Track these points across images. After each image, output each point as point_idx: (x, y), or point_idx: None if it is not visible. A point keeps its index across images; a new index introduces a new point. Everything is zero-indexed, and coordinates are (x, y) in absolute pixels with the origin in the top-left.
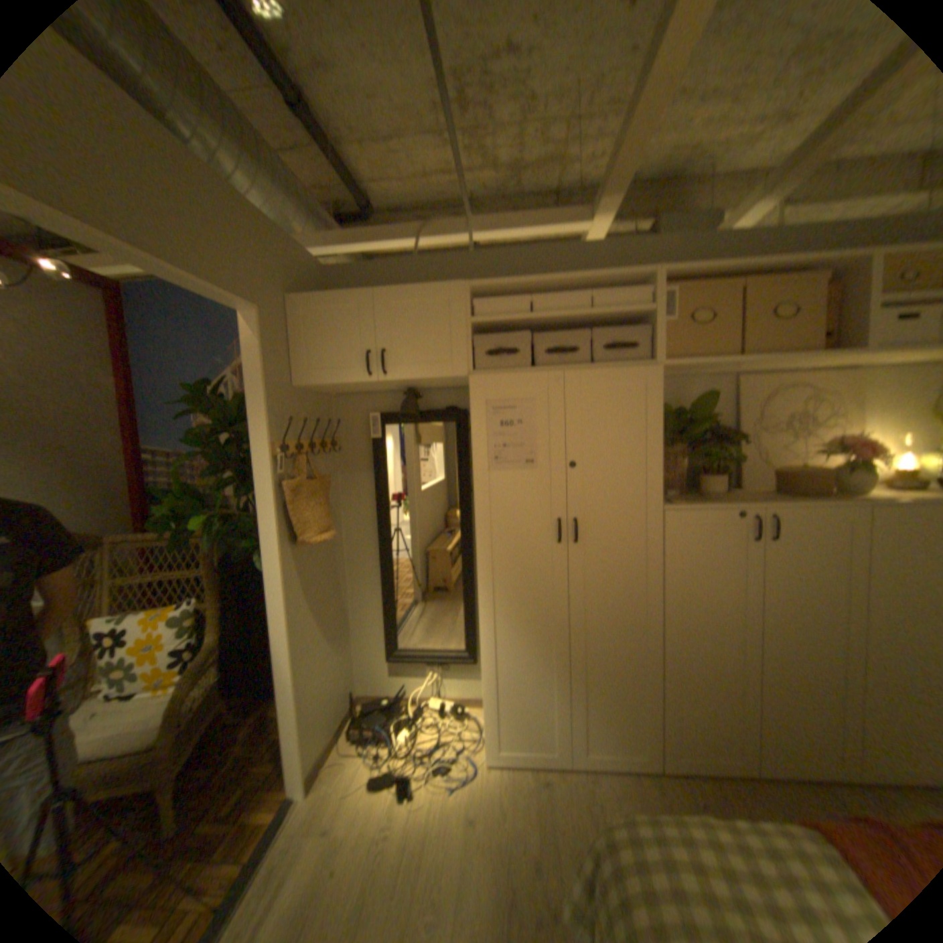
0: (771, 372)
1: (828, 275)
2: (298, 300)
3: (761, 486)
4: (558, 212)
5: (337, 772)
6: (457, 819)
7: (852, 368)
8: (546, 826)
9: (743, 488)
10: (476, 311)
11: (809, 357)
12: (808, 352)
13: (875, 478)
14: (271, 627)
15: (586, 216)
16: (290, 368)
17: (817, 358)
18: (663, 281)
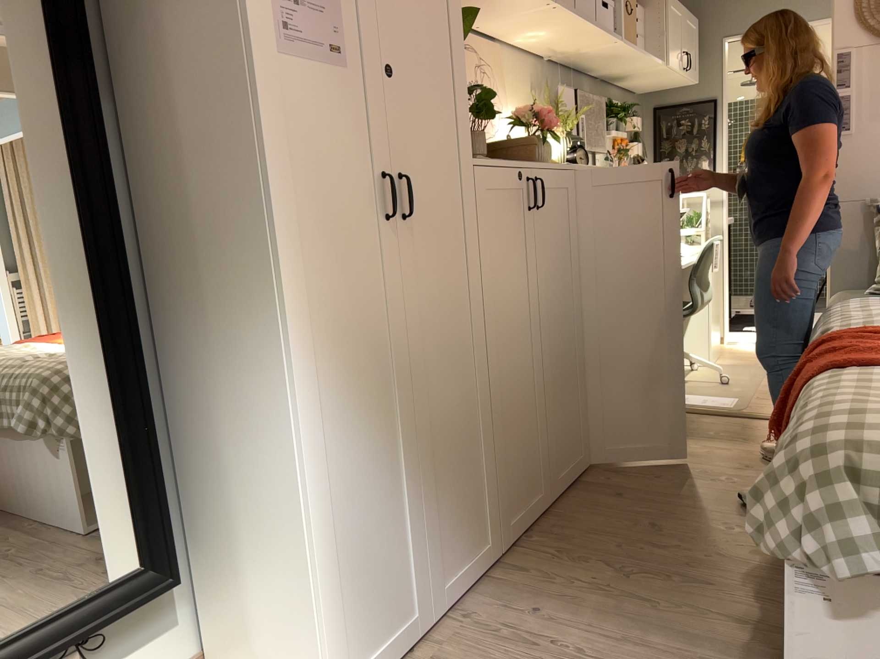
0: None
1: None
2: None
3: None
4: None
5: None
6: None
7: (492, 40)
8: None
9: None
10: None
11: None
12: None
13: (552, 150)
14: None
15: None
16: None
17: None
18: None
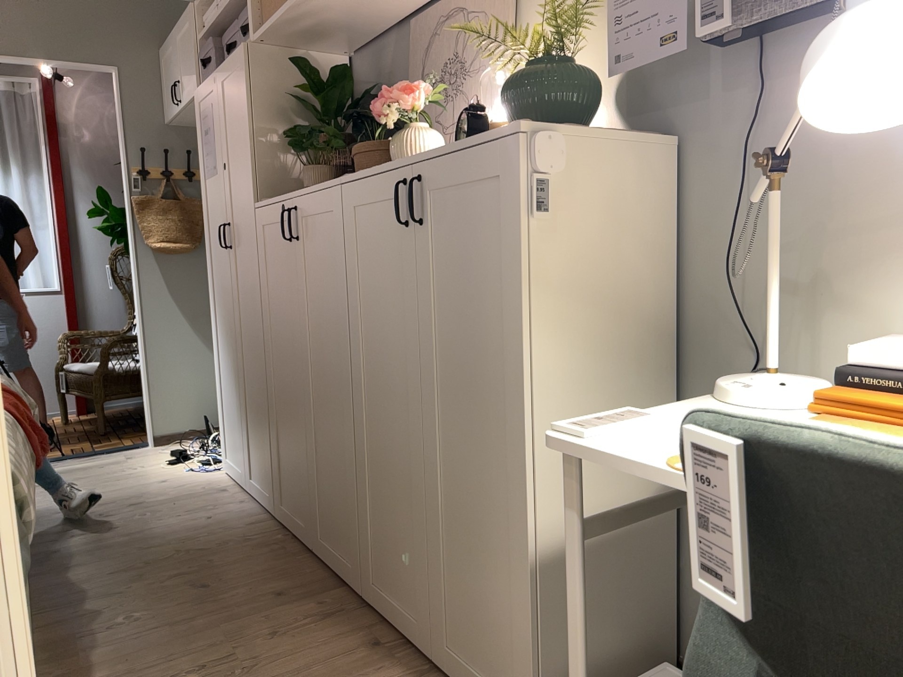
0: (439, 0)
1: None
2: (160, 51)
3: None
4: None
5: (184, 444)
6: (166, 477)
7: None
8: (179, 498)
9: None
10: (204, 25)
11: None
12: None
13: (403, 145)
14: (134, 306)
15: None
16: (161, 108)
17: None
18: None
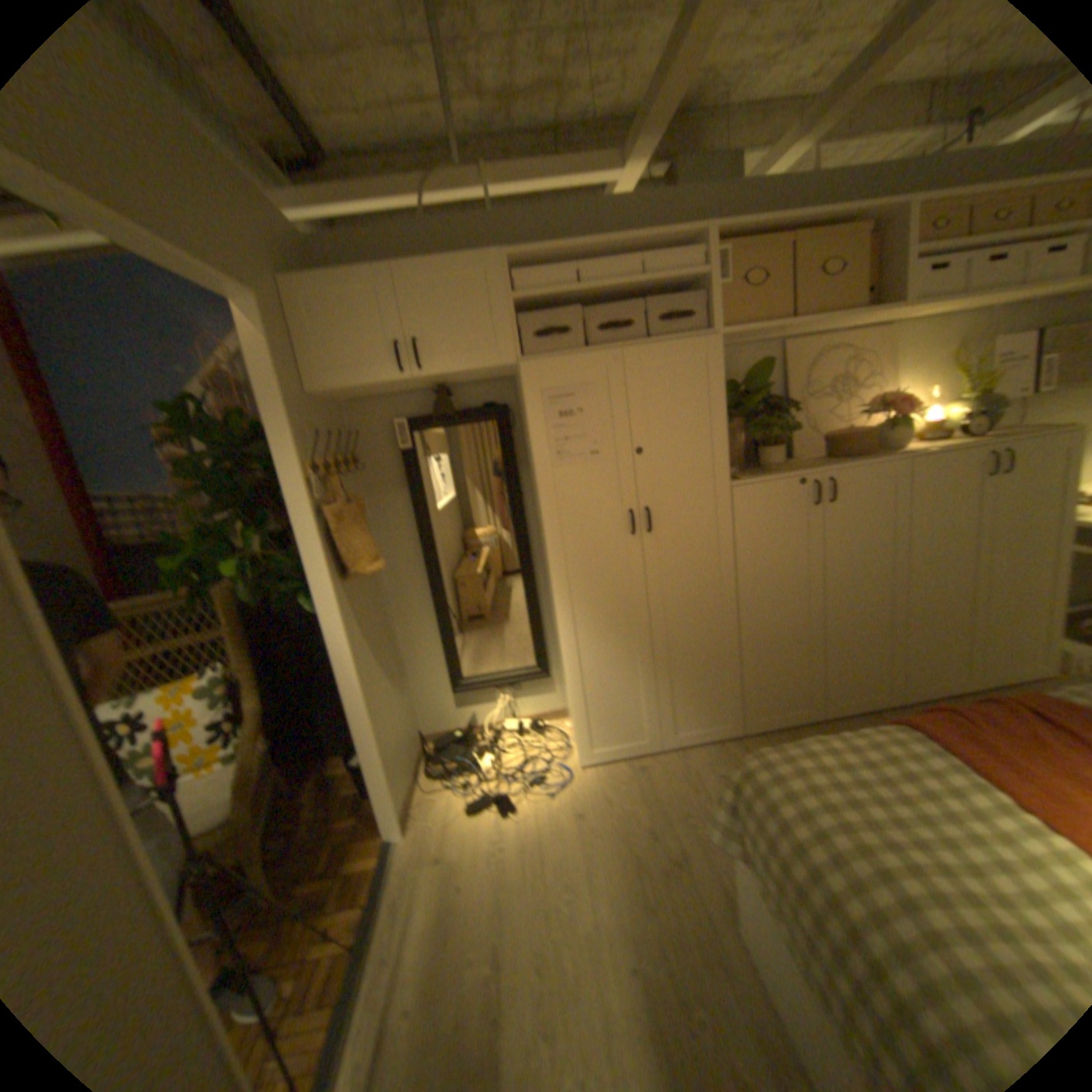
0: (815, 334)
1: (871, 225)
2: (295, 283)
3: (811, 453)
4: (585, 157)
5: (430, 807)
6: (567, 816)
7: (886, 324)
8: (652, 801)
9: (795, 457)
10: (516, 285)
11: (857, 314)
12: (855, 309)
13: (912, 432)
14: (340, 673)
15: (617, 162)
16: (300, 371)
17: (863, 315)
18: (713, 239)
